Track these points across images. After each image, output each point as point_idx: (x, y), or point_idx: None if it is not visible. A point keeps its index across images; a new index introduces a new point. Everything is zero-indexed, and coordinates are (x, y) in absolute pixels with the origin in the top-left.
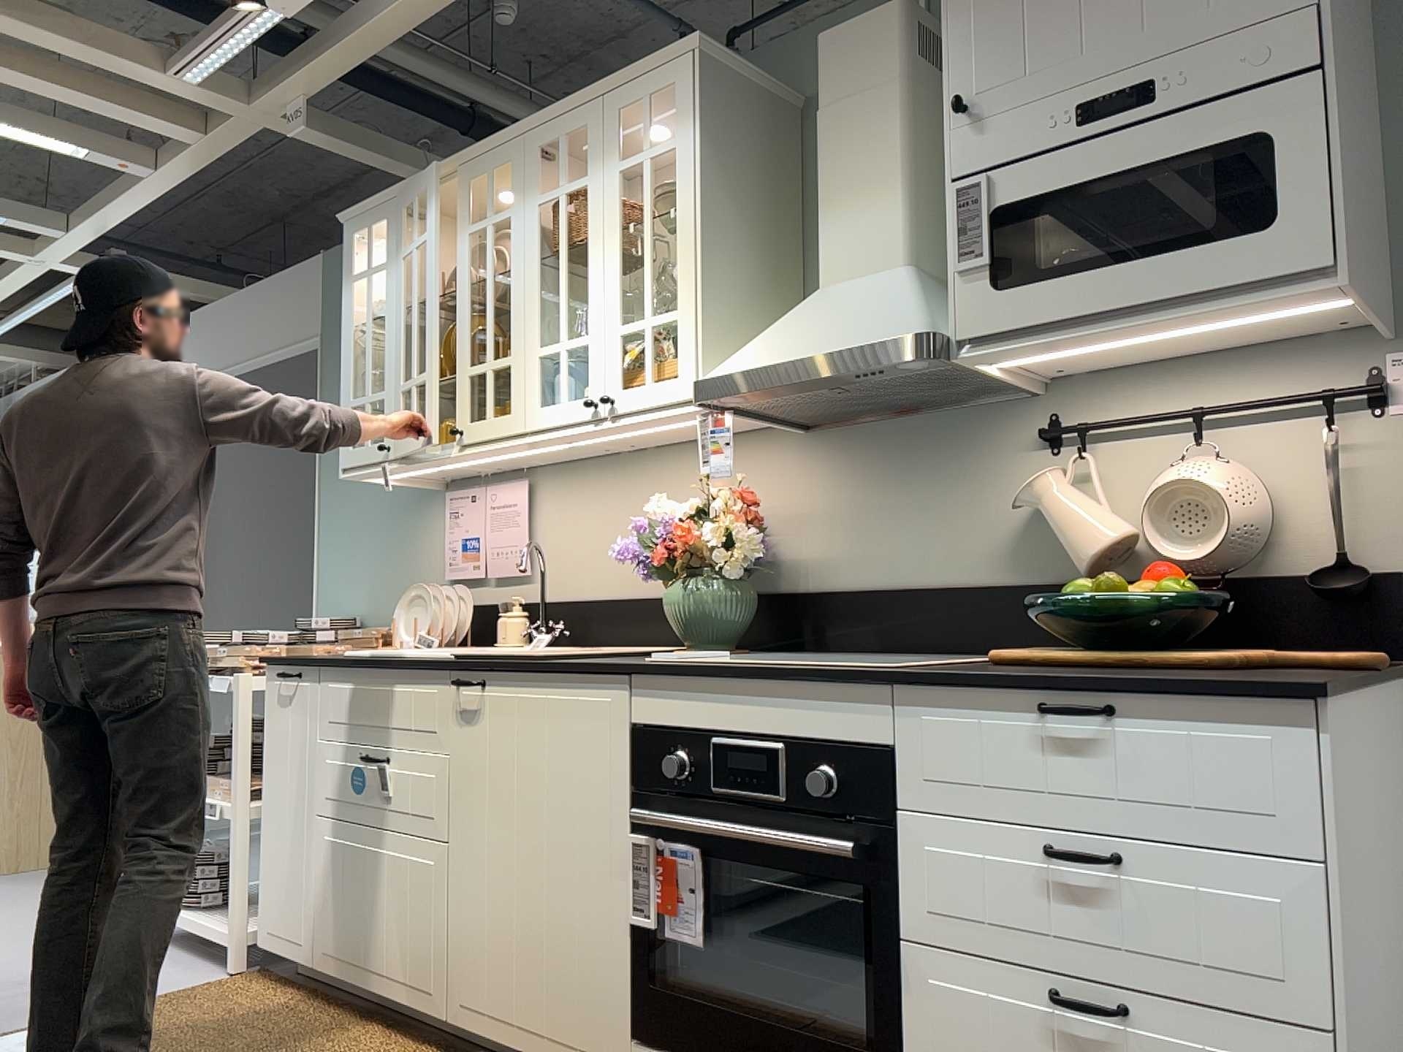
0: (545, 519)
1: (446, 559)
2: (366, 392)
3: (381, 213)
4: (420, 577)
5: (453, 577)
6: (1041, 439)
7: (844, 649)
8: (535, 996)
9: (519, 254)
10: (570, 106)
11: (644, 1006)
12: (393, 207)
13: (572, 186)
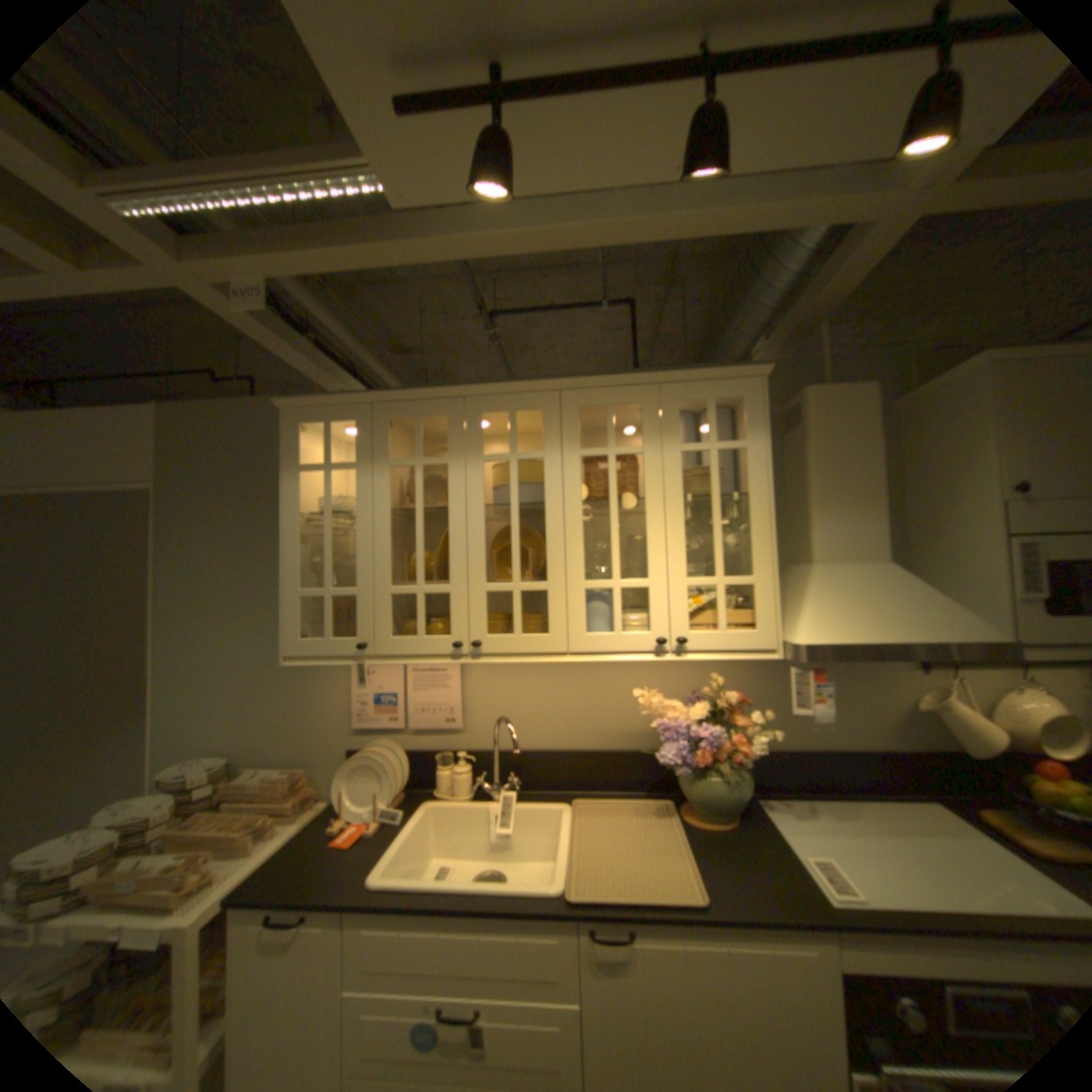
0: (479, 683)
1: (357, 711)
2: (327, 585)
3: (345, 411)
4: (314, 722)
5: (363, 726)
6: (920, 665)
7: (783, 793)
8: None
9: (558, 494)
10: (624, 381)
11: None
12: (367, 410)
13: (626, 449)
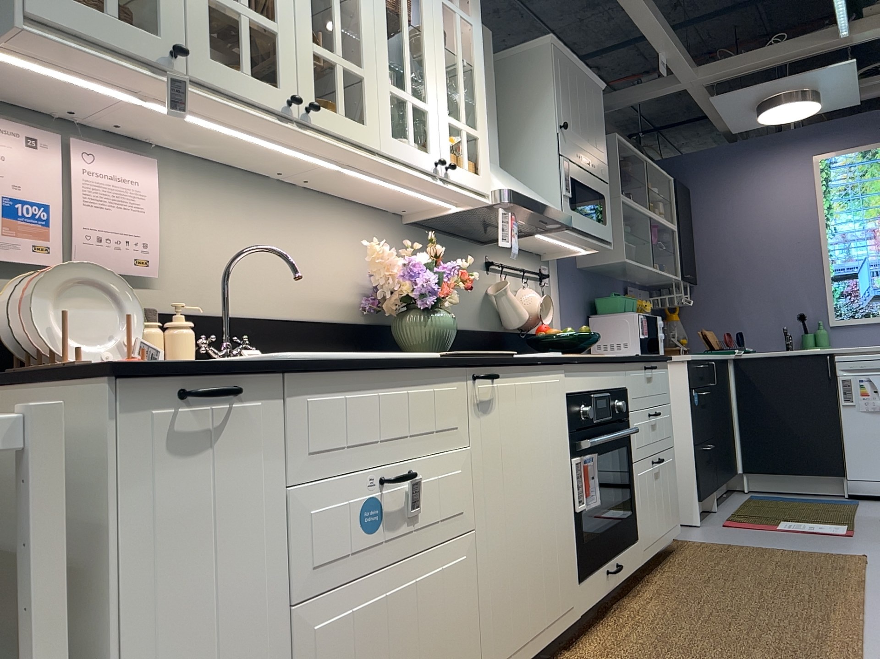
0: (173, 216)
1: None
2: None
3: None
4: None
5: None
6: (486, 265)
7: None
8: (539, 603)
9: None
10: None
11: (581, 556)
12: None
13: None
